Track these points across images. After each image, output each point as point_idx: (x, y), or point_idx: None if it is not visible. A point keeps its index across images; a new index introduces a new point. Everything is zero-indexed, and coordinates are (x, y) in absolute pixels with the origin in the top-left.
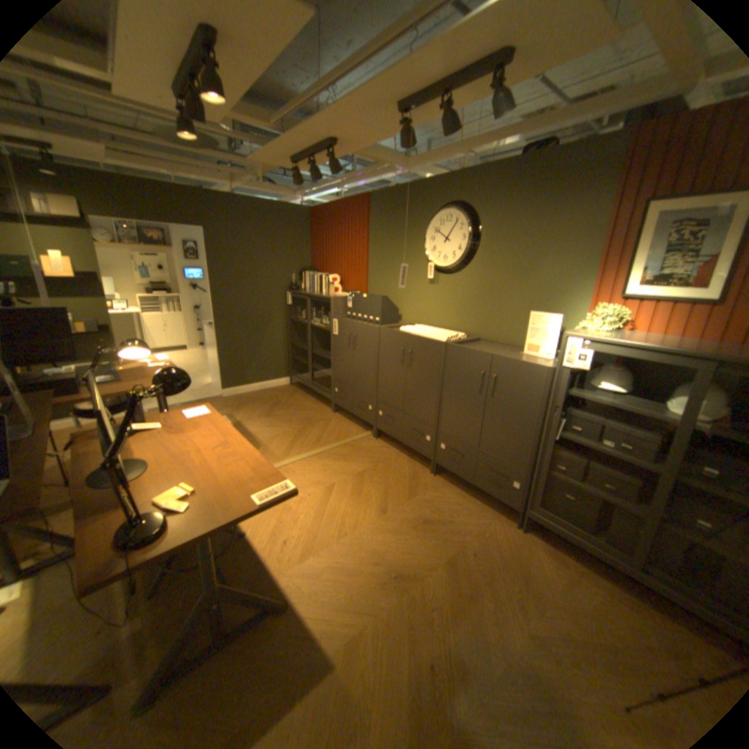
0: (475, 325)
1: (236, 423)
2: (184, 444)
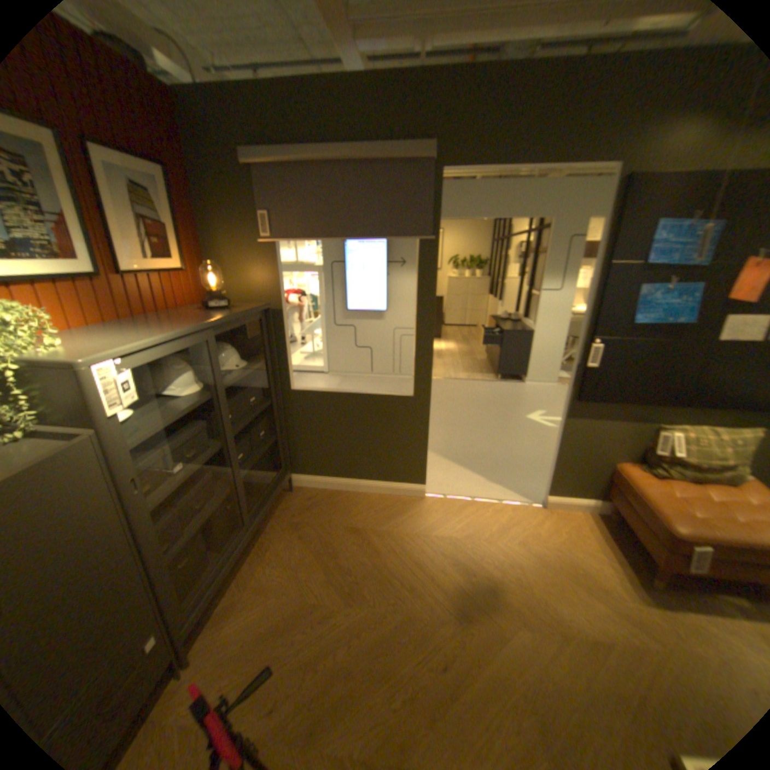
0: None
1: None
2: None
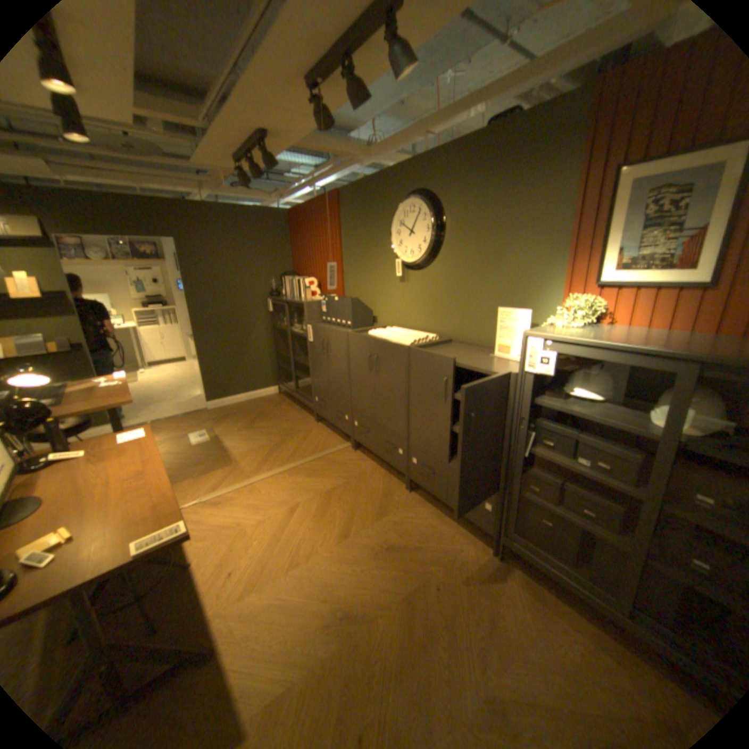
0: (447, 326)
1: (213, 438)
2: (96, 476)
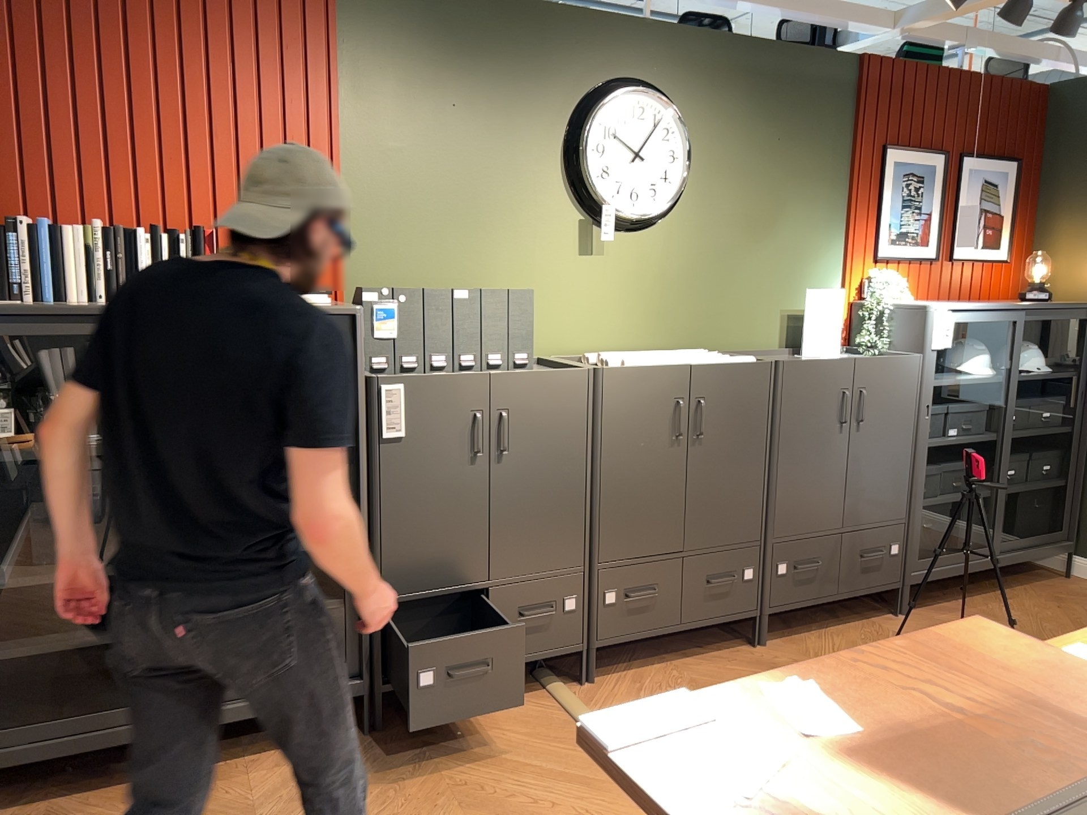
0: (692, 331)
1: None
2: None
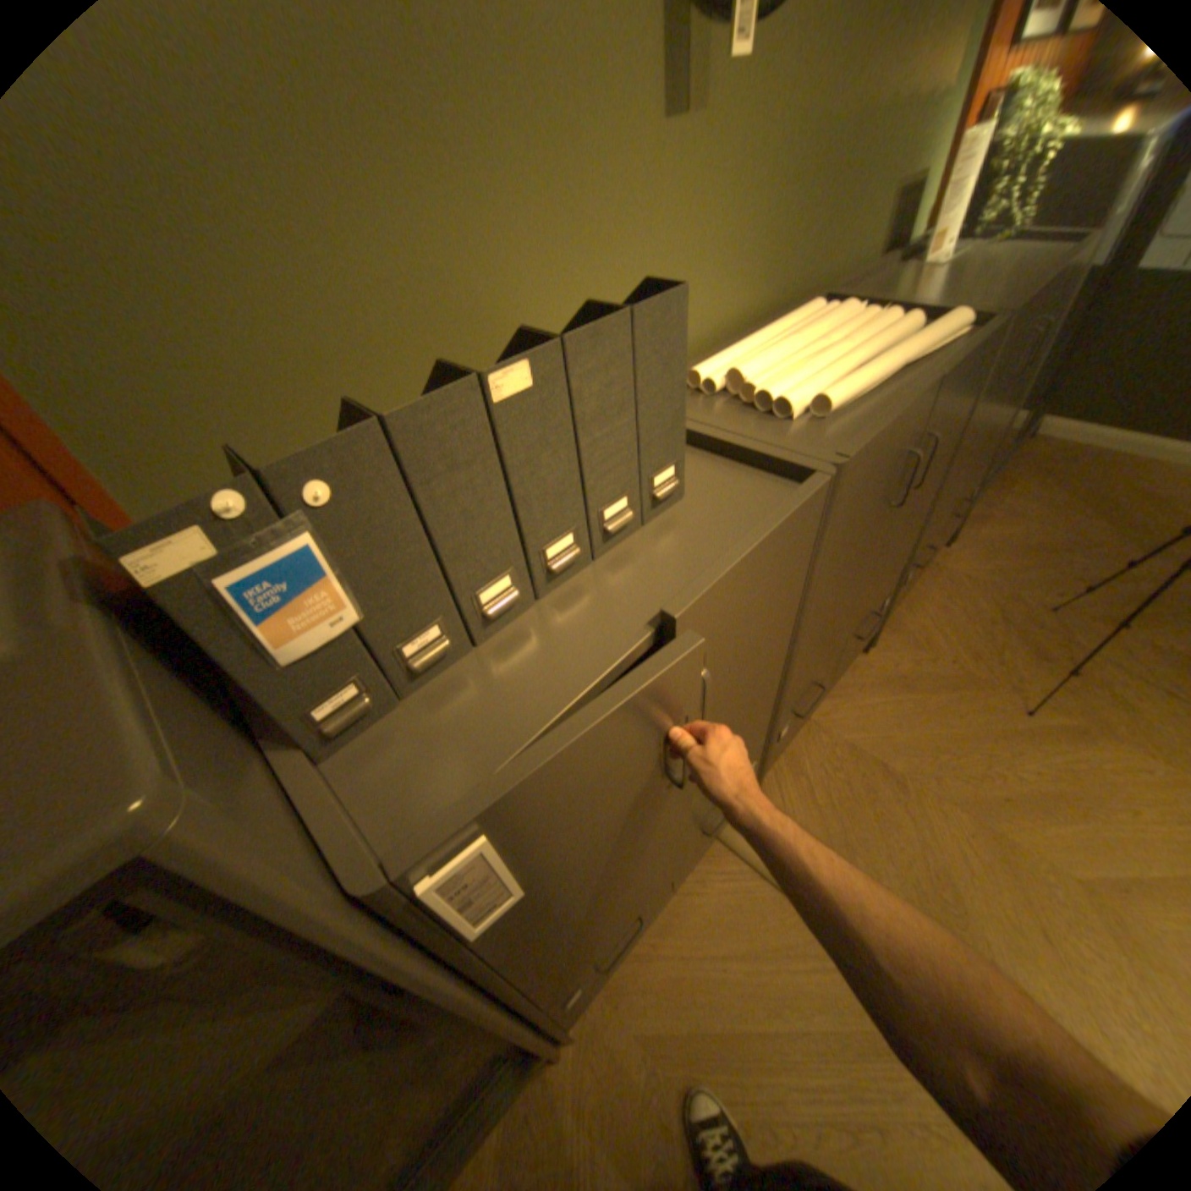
0: (805, 259)
1: None
2: None
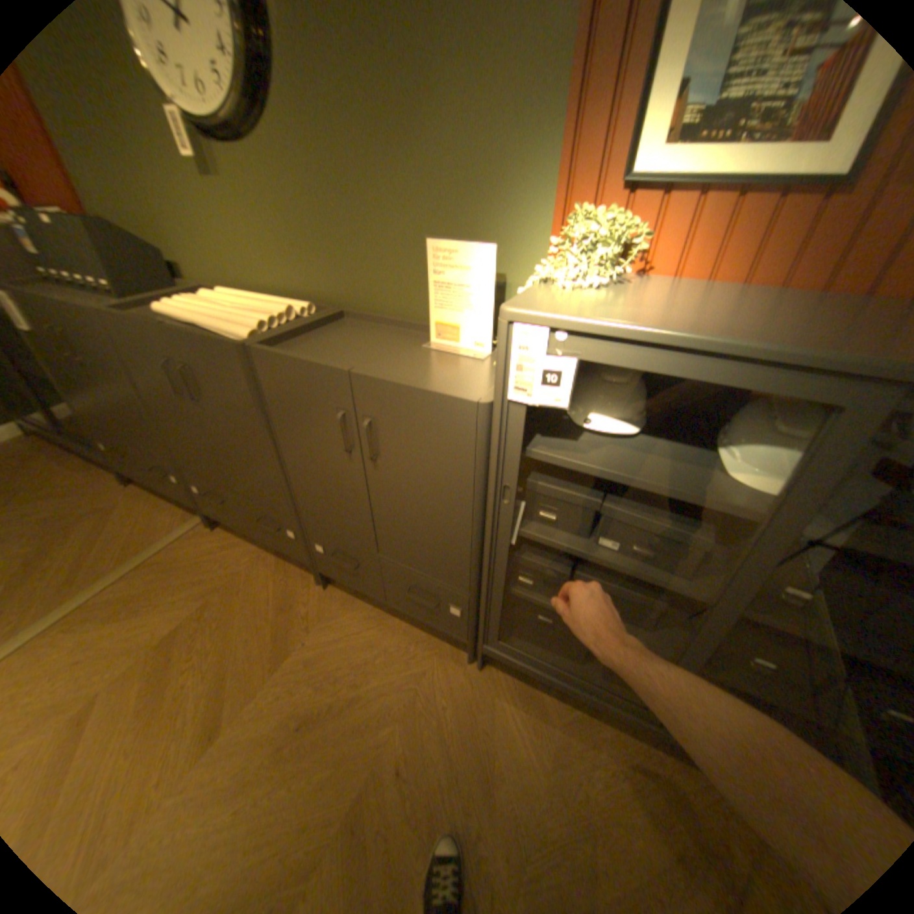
0: (329, 281)
1: None
2: None
